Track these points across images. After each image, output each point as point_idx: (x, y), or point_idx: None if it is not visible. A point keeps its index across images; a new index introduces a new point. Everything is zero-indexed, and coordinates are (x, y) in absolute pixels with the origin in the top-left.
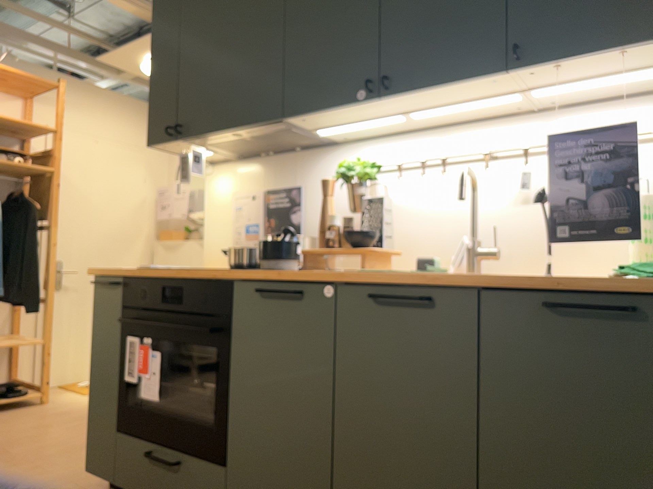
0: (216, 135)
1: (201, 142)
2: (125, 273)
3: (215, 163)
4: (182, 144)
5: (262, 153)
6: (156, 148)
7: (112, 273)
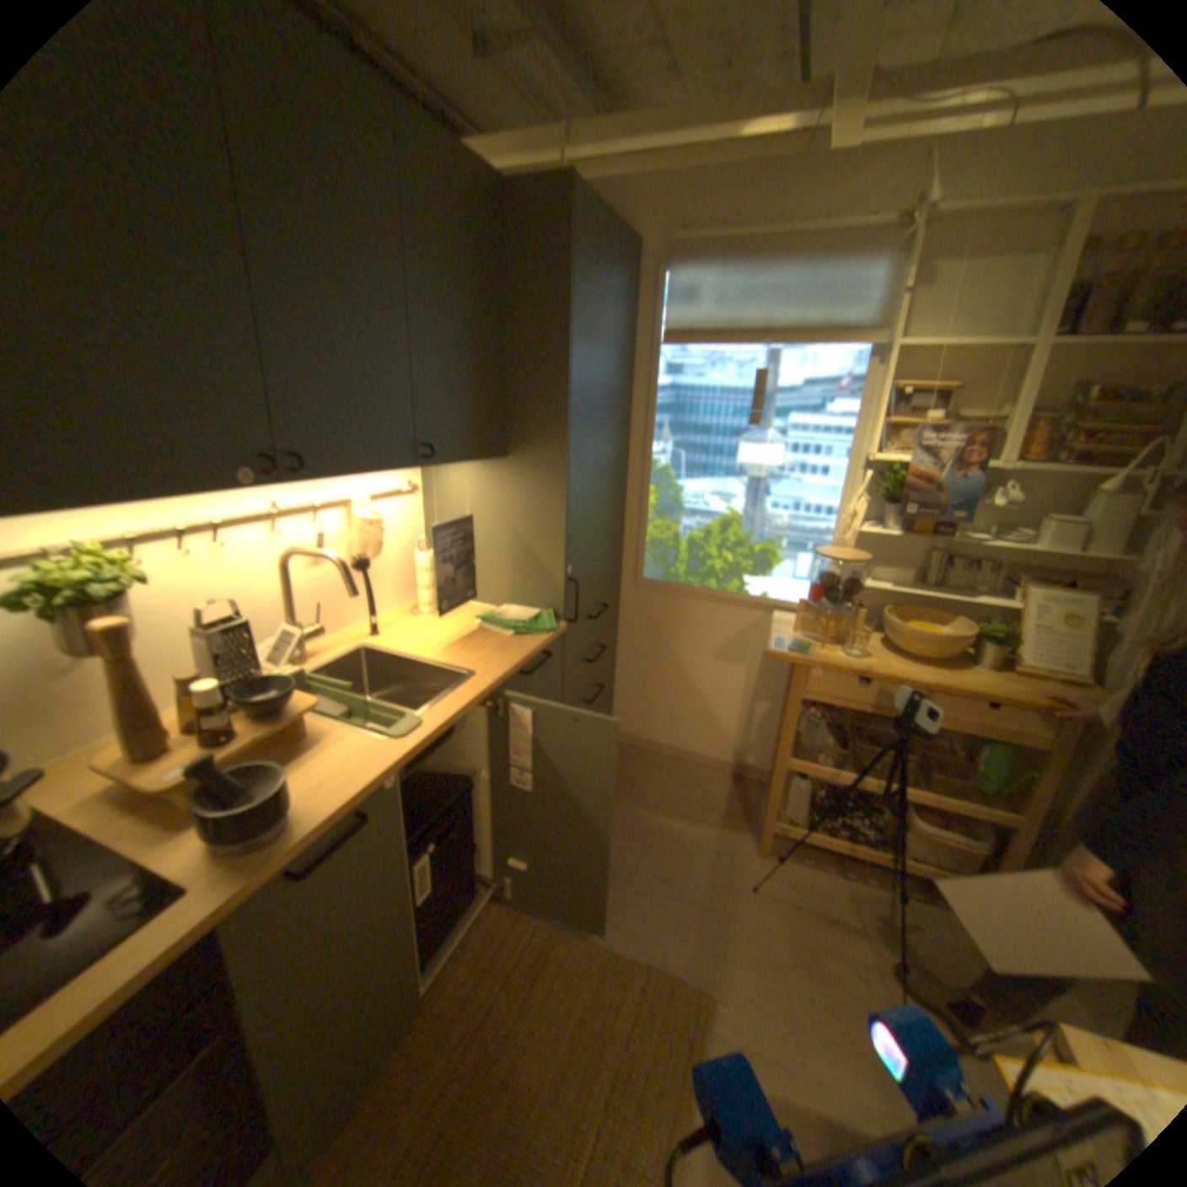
0: None
1: None
2: None
3: None
4: None
5: None
6: None
7: None
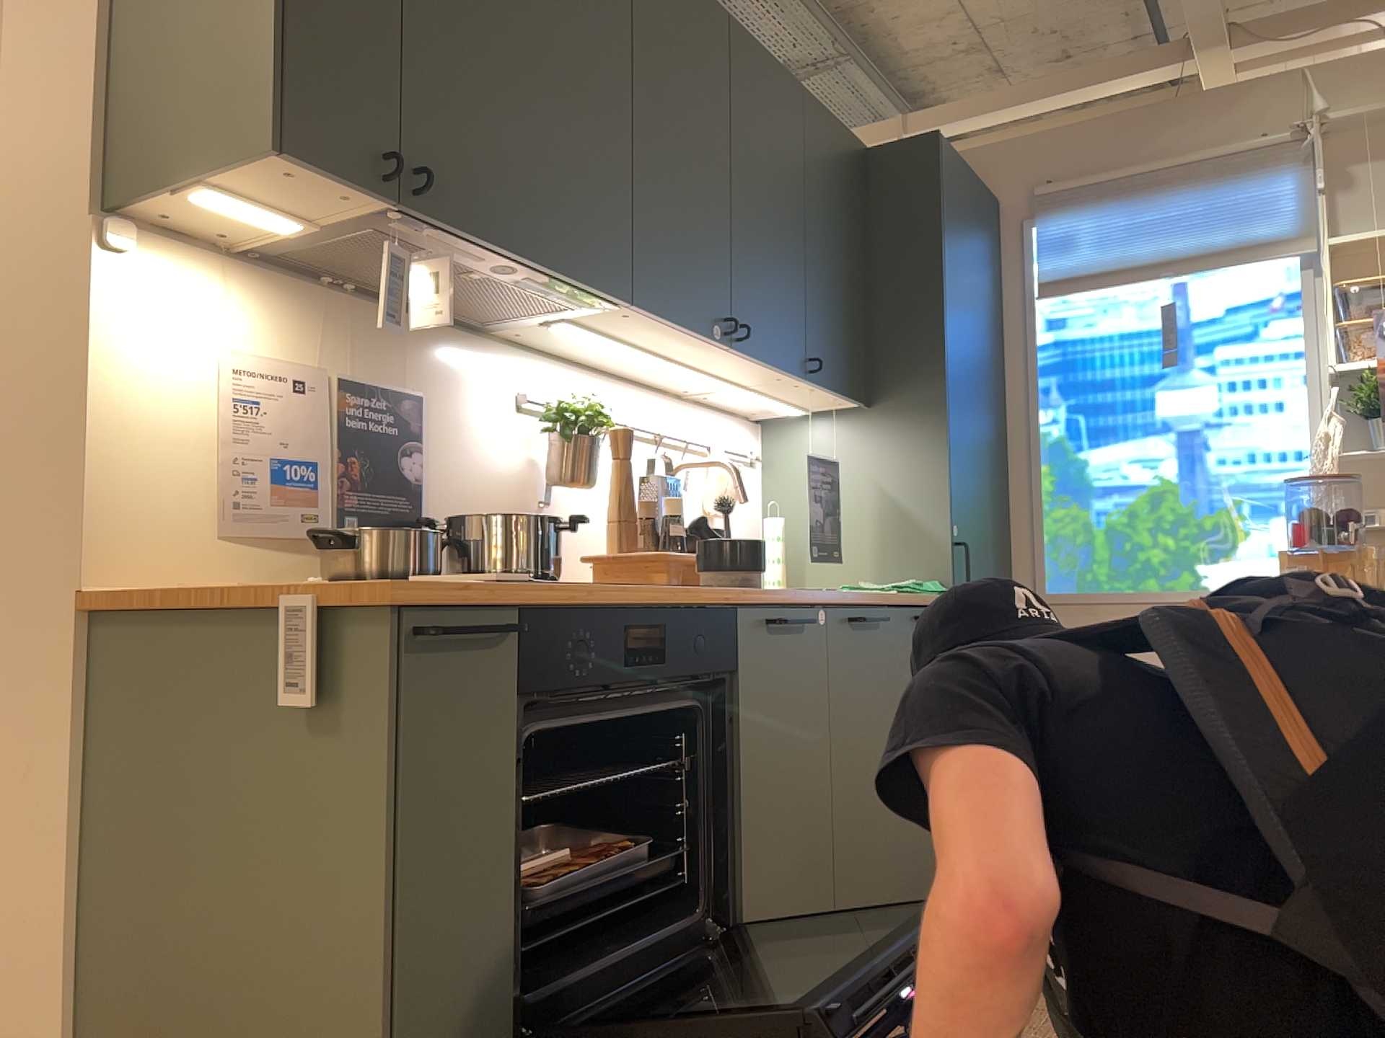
0: (487, 249)
1: (419, 232)
2: (510, 598)
3: (133, 219)
4: (350, 202)
5: (332, 277)
6: (270, 162)
7: (492, 597)
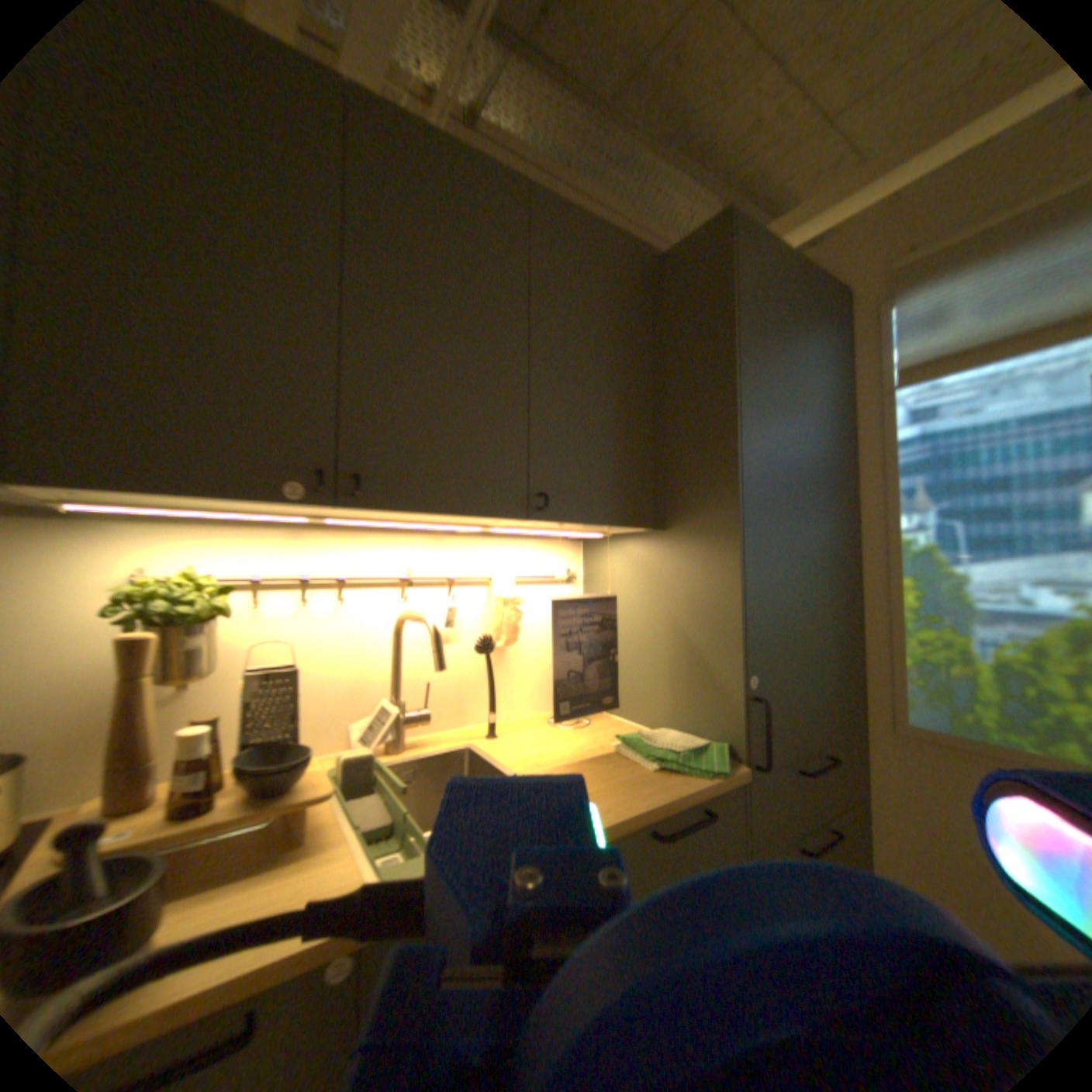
0: None
1: None
2: None
3: None
4: None
5: None
6: None
7: None
